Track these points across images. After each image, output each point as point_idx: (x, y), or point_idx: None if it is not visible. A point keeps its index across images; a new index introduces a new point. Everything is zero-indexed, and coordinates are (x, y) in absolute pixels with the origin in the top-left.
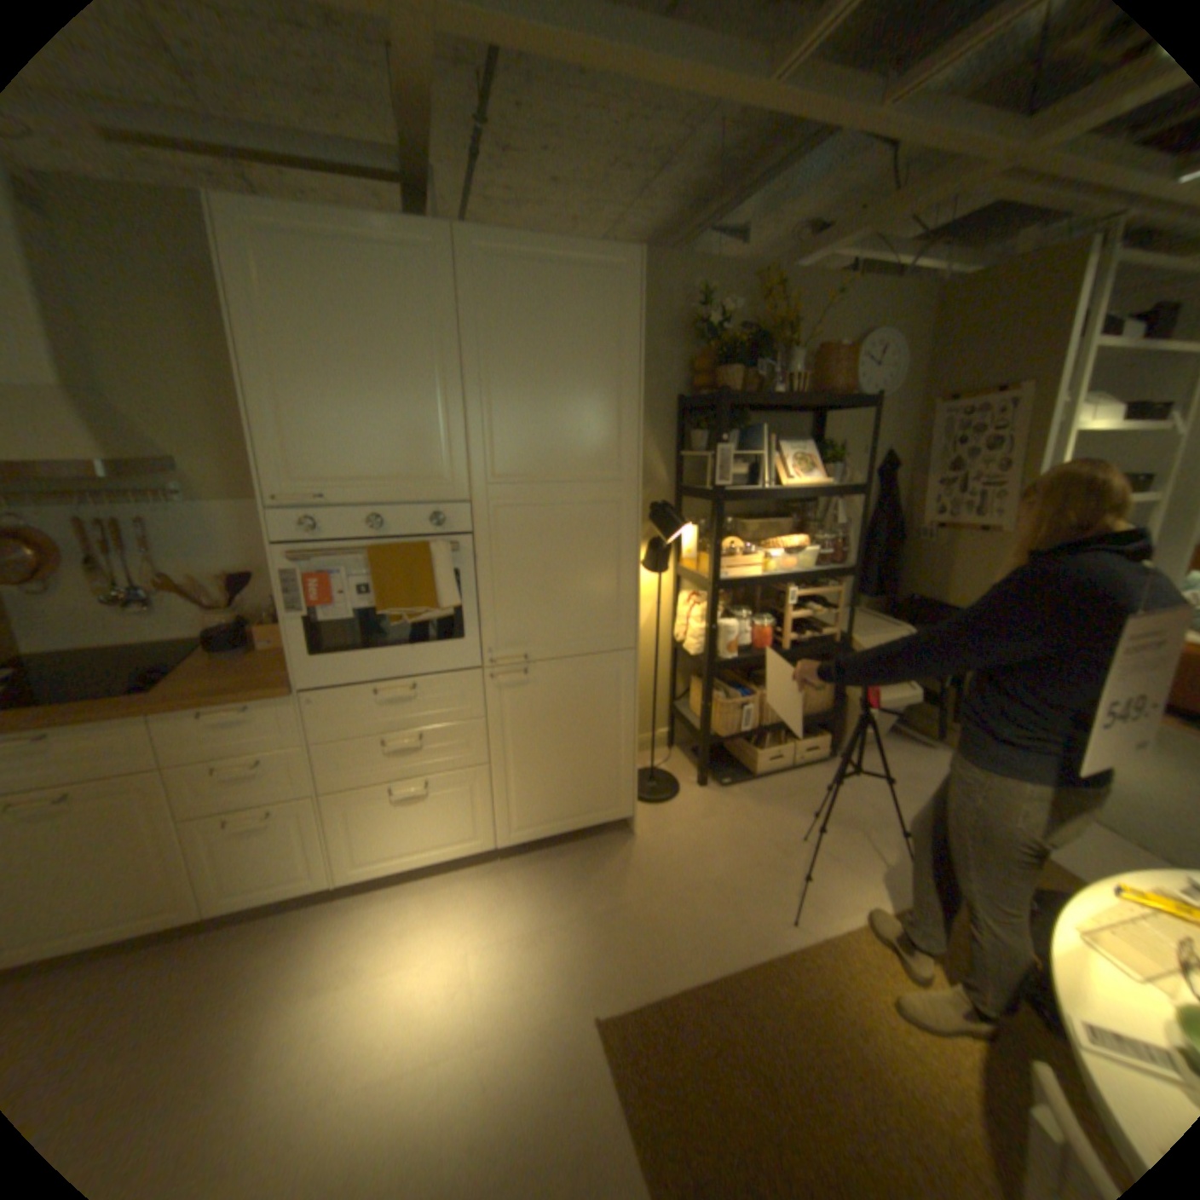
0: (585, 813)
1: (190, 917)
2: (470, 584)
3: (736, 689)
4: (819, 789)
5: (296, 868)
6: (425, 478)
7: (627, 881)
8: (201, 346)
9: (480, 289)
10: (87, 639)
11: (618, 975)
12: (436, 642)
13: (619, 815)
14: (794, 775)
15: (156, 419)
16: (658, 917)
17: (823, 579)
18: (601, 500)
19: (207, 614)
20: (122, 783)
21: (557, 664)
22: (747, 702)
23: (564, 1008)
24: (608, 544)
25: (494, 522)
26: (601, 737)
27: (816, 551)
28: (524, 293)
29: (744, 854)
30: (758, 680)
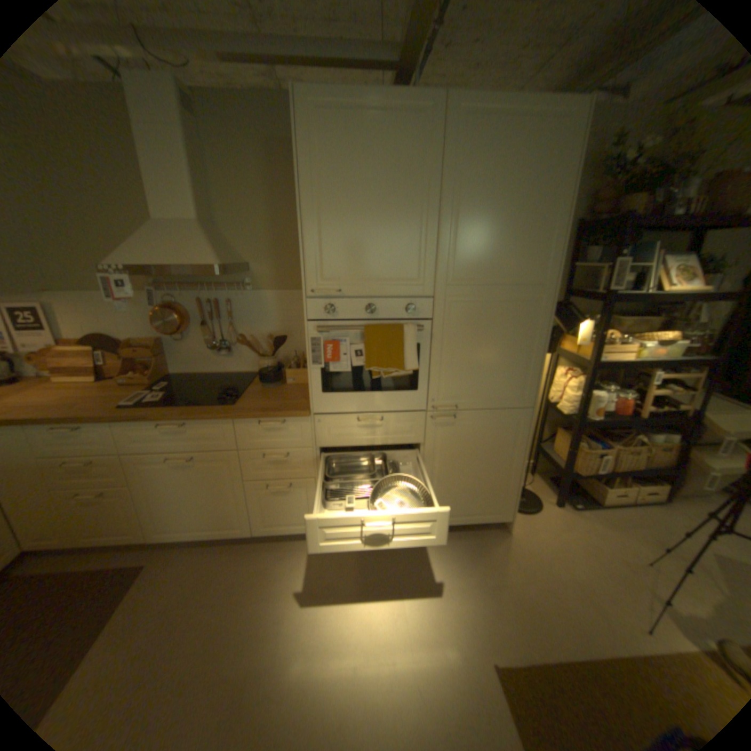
0: (480, 514)
1: (246, 534)
2: (426, 354)
3: (596, 442)
4: (659, 526)
5: (303, 517)
6: (405, 279)
7: (509, 567)
8: (268, 192)
9: (461, 139)
10: (199, 367)
11: (508, 636)
12: (398, 390)
13: (503, 519)
14: (636, 510)
15: (241, 239)
16: (535, 600)
17: (684, 366)
18: (526, 298)
19: (261, 359)
20: (219, 455)
21: (476, 413)
22: (607, 453)
23: (471, 650)
24: (526, 331)
25: (447, 311)
26: (499, 466)
27: (684, 344)
28: (493, 140)
29: (599, 566)
30: (613, 437)
